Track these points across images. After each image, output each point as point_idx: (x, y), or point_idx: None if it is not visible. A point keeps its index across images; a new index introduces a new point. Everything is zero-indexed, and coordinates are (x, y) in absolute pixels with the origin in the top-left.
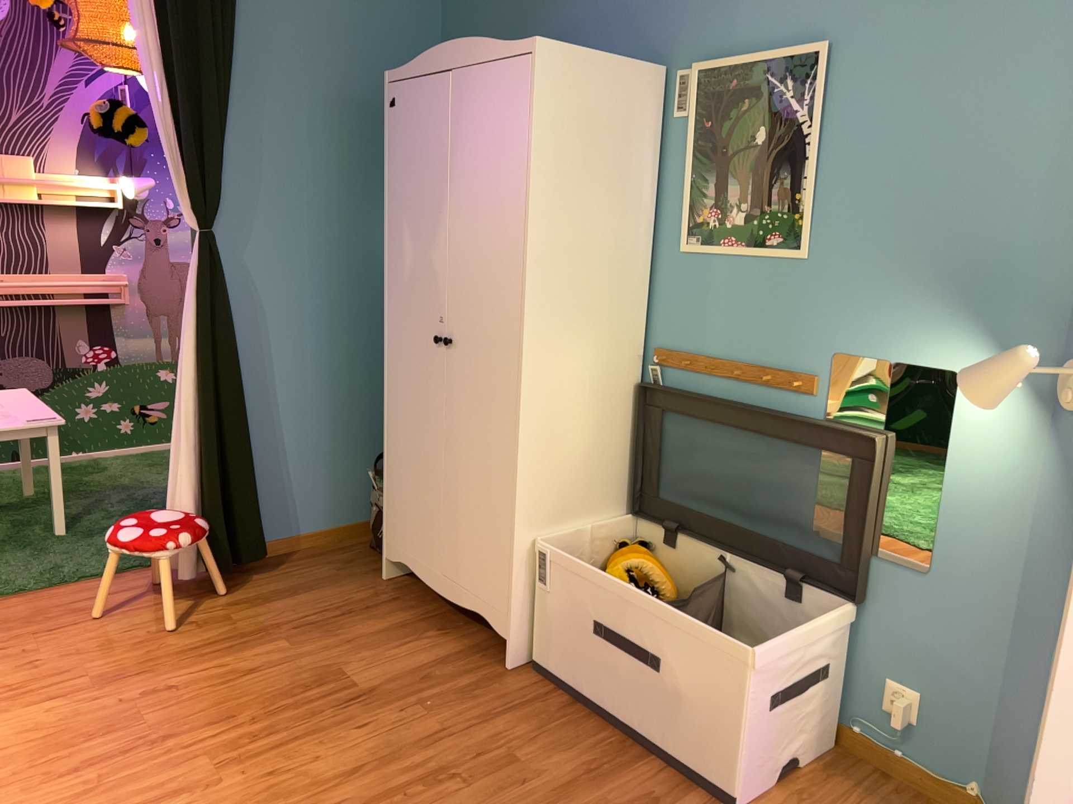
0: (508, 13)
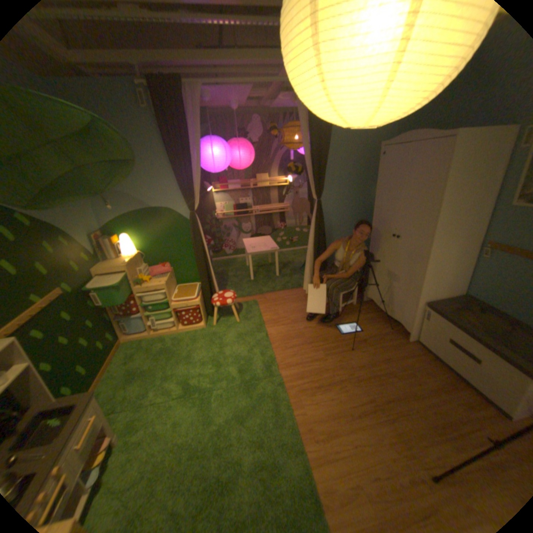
0: (430, 107)
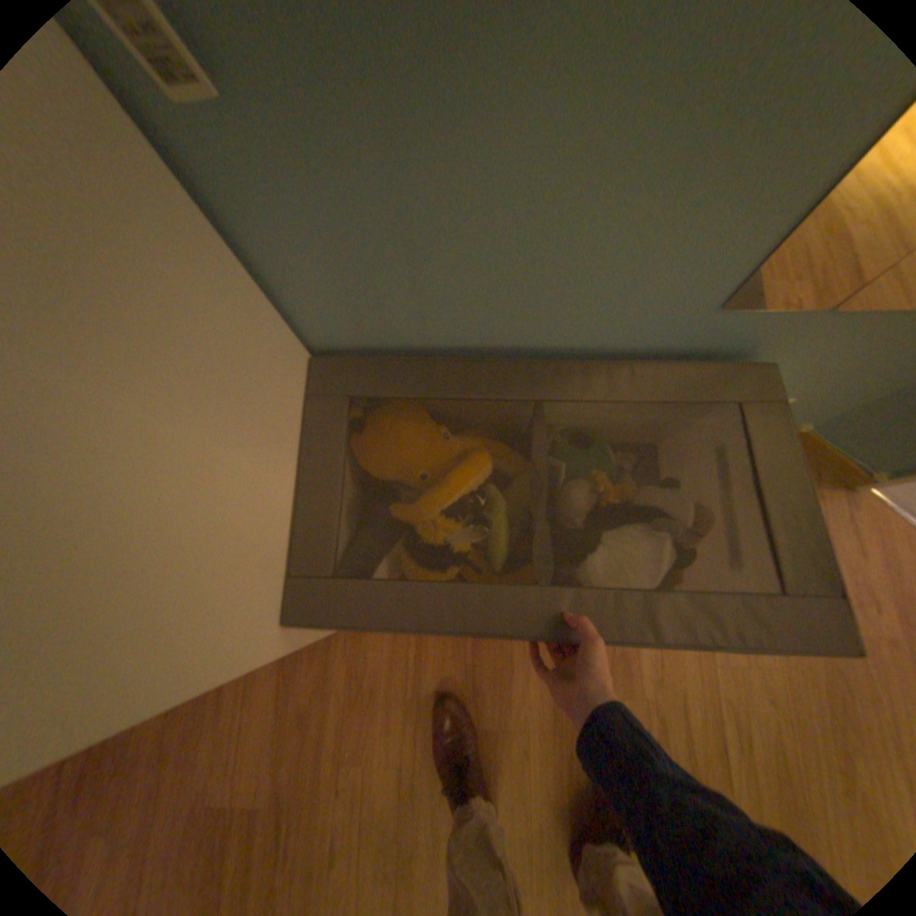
0: None
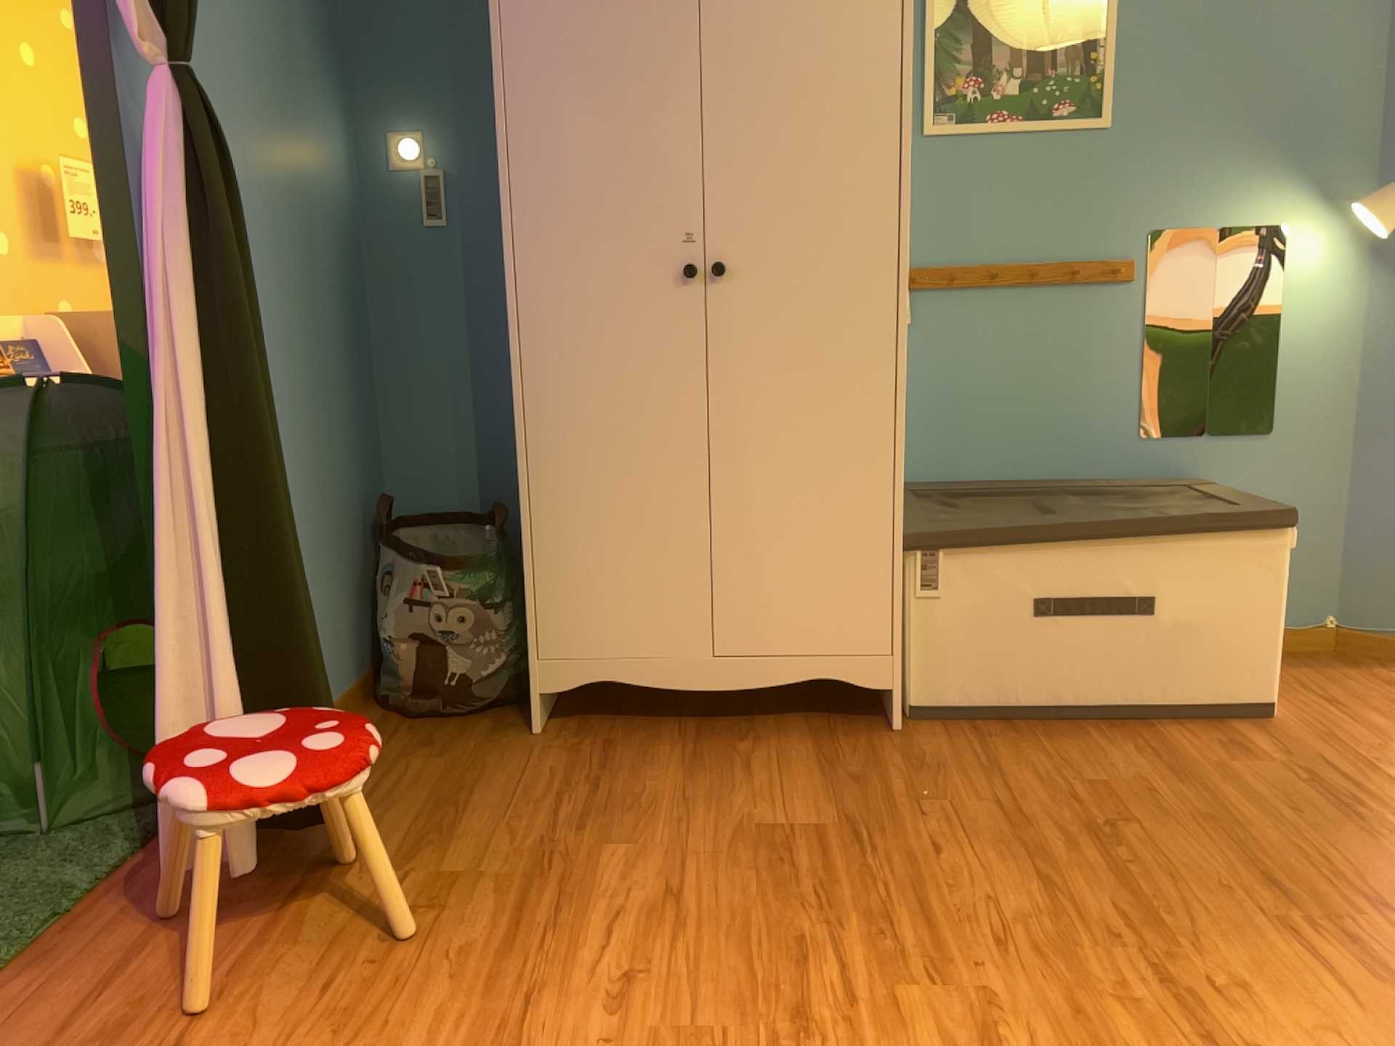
0: None
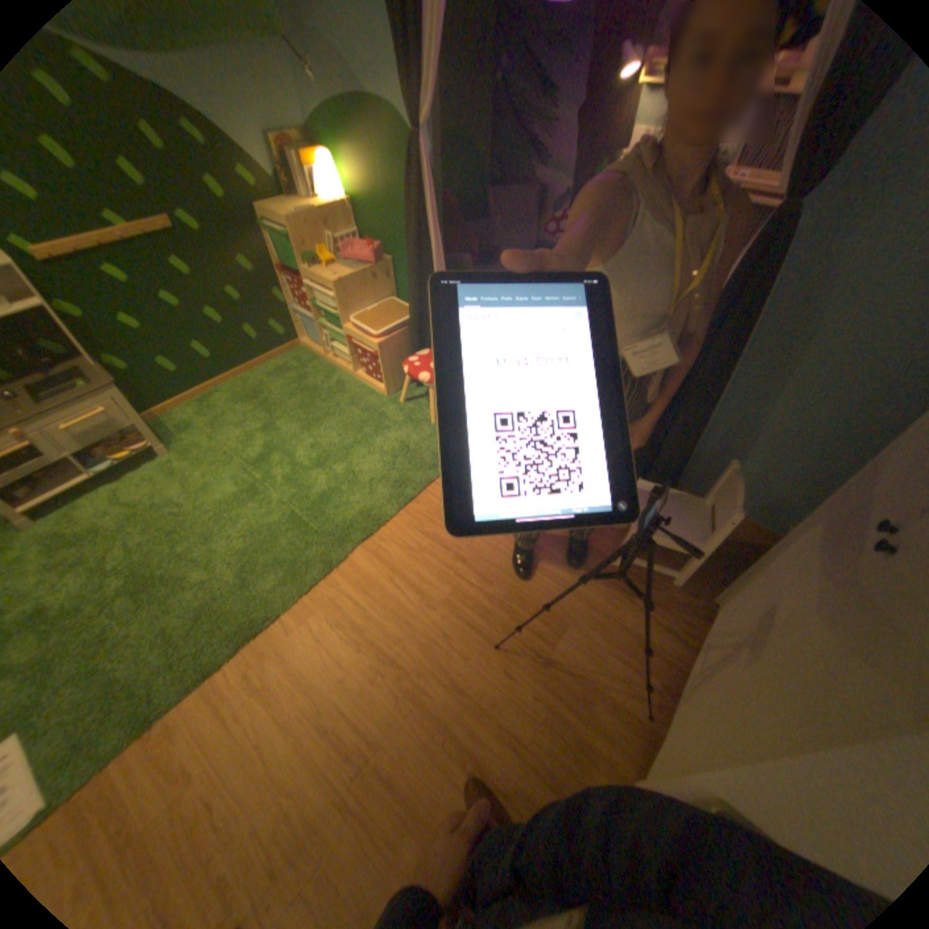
0: None
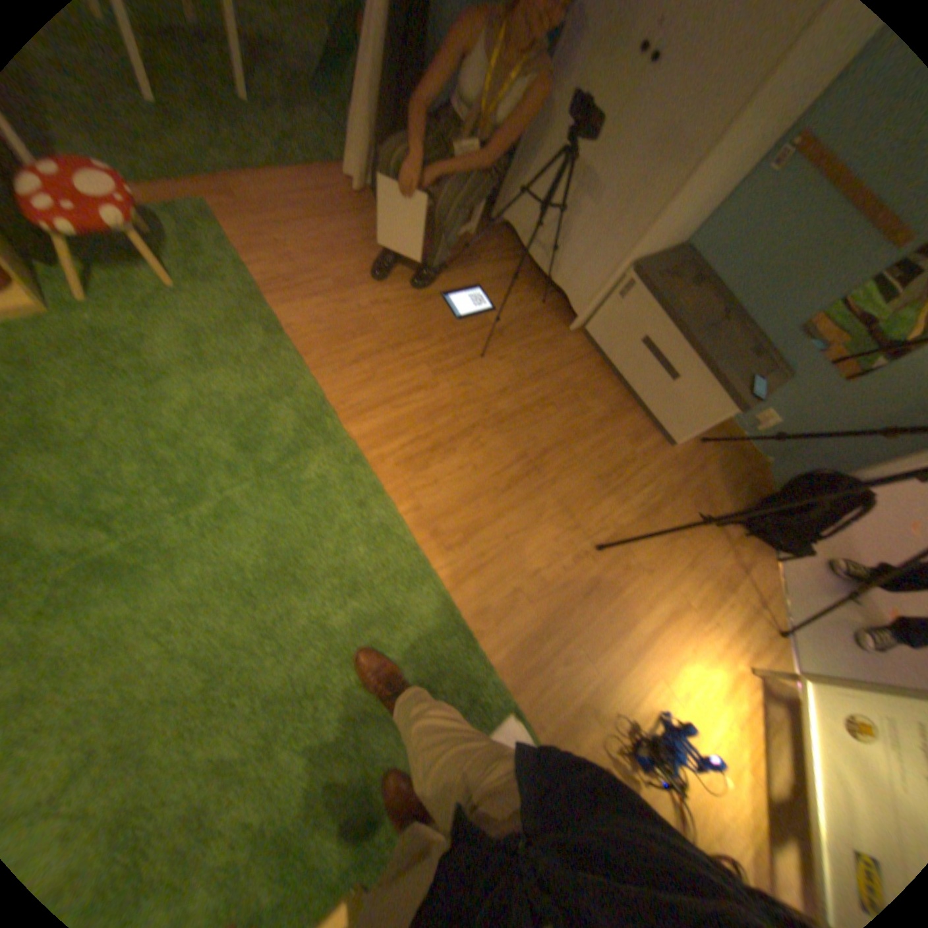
0: None
